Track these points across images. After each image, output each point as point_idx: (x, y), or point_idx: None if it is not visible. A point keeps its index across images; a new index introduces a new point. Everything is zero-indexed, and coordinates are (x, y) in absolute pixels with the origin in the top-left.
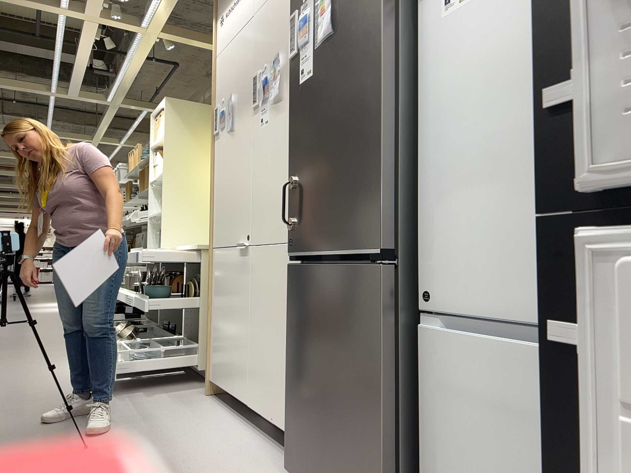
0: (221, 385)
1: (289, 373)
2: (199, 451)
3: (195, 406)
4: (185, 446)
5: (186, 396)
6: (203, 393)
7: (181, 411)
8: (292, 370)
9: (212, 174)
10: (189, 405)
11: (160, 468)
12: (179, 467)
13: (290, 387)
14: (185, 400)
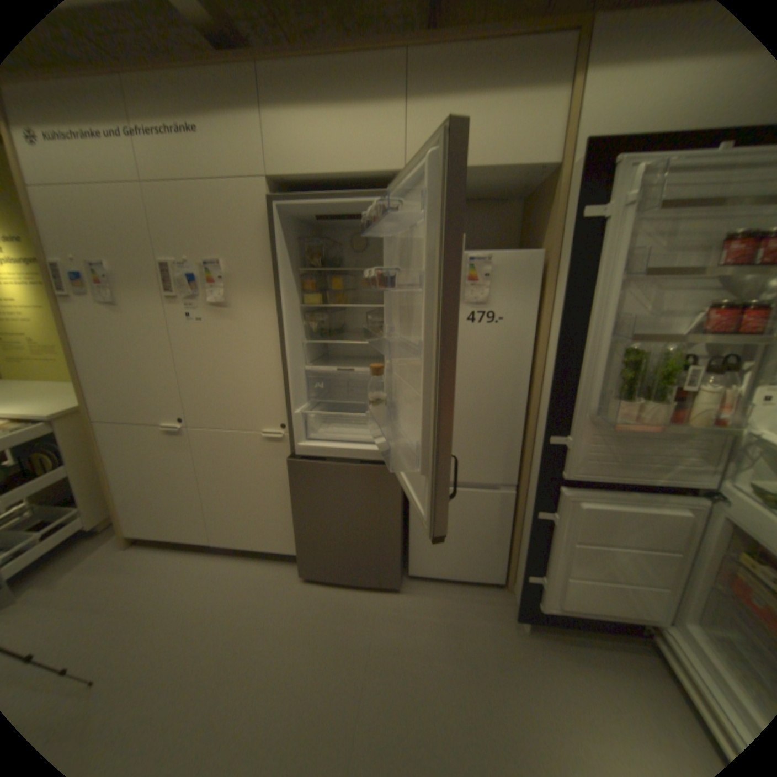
0: (153, 537)
1: (298, 524)
2: (209, 603)
3: (132, 567)
4: (188, 608)
5: (101, 562)
6: (117, 549)
7: (125, 581)
8: (303, 523)
9: (67, 342)
10: (122, 569)
11: (201, 639)
12: (214, 627)
13: (299, 532)
14: (107, 567)
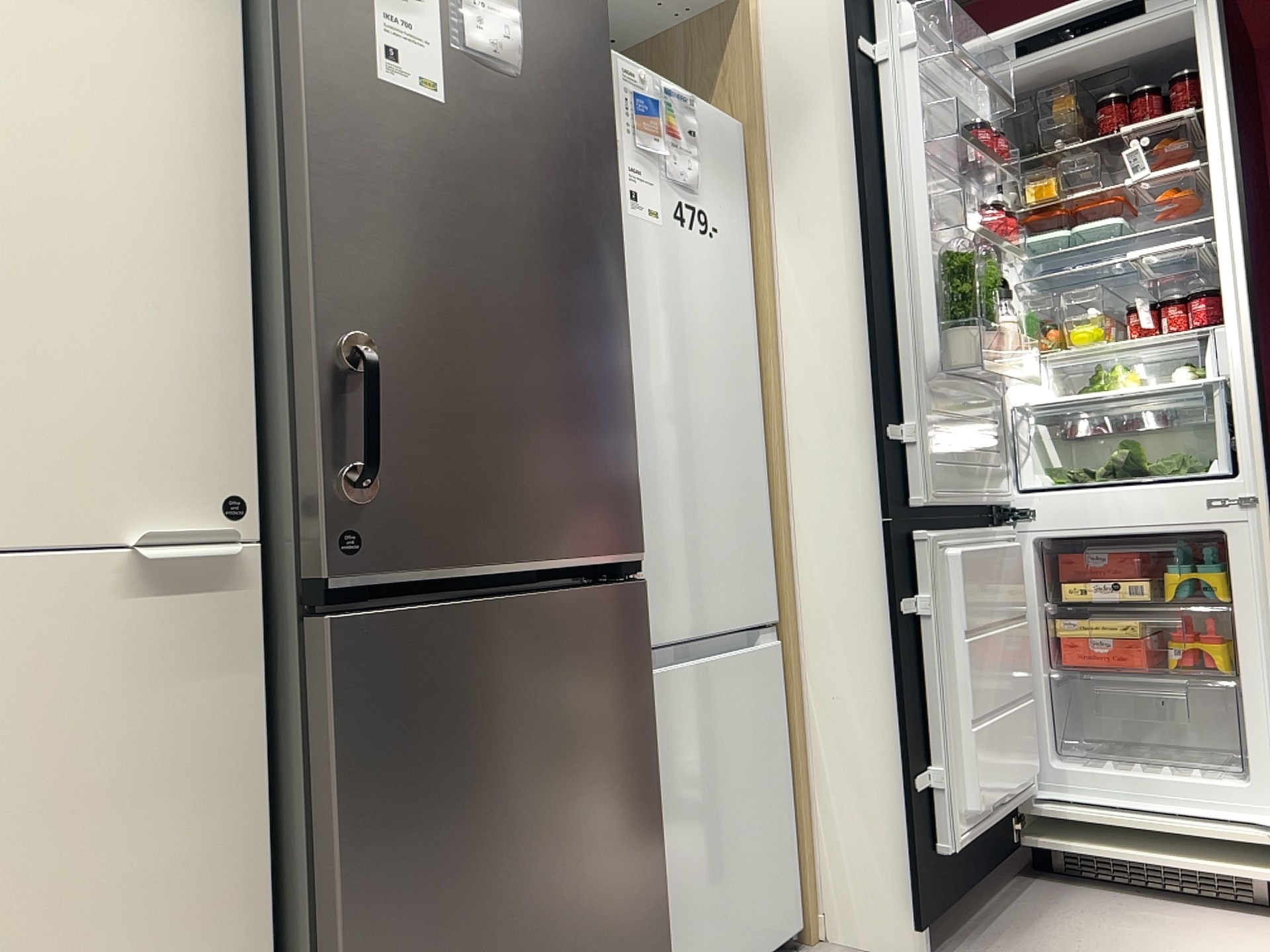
0: None
1: None
2: None
3: None
4: None
5: None
6: None
7: None
8: (382, 946)
9: None
10: None
11: None
12: None
13: None
14: None
